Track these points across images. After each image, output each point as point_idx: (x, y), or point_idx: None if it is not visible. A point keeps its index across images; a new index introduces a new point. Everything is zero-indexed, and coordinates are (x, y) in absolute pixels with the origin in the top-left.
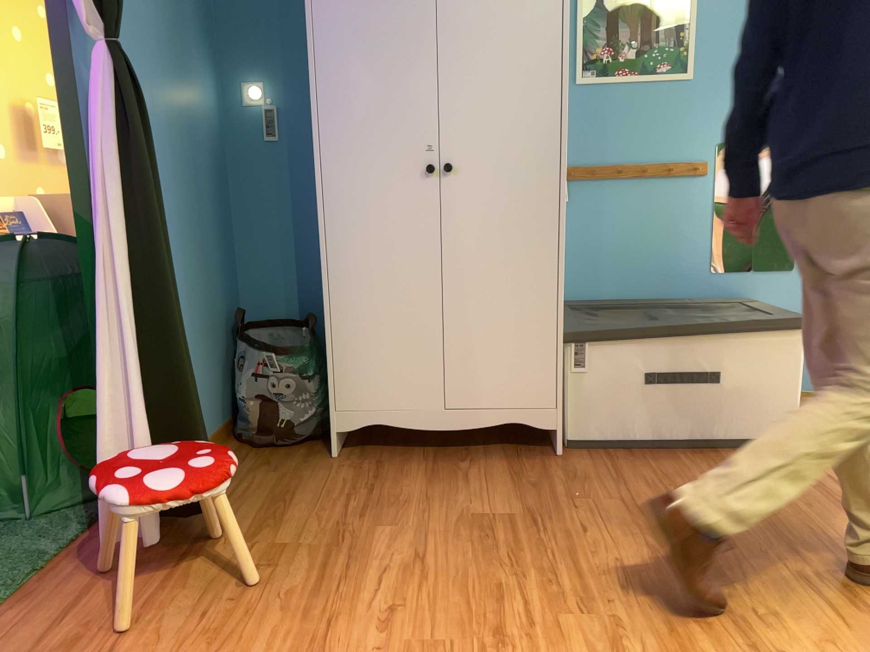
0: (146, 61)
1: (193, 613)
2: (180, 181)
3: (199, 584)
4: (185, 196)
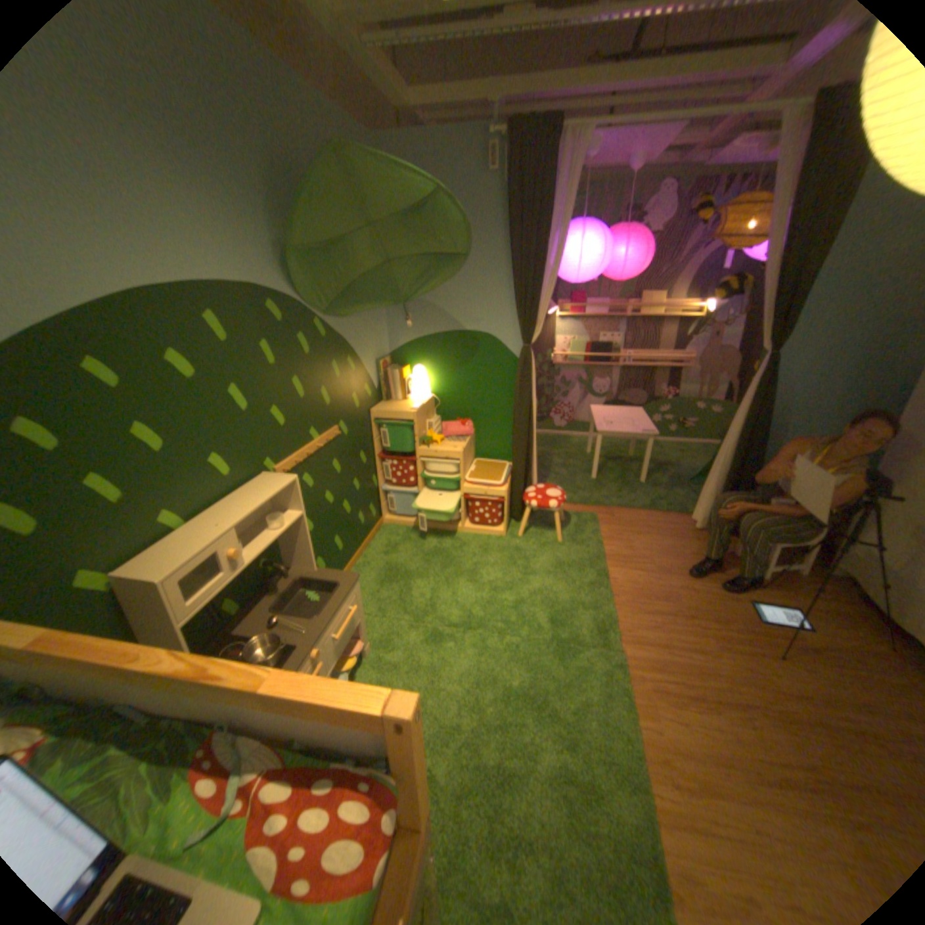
0: (838, 347)
1: (671, 548)
2: (844, 405)
3: (687, 547)
4: (847, 413)
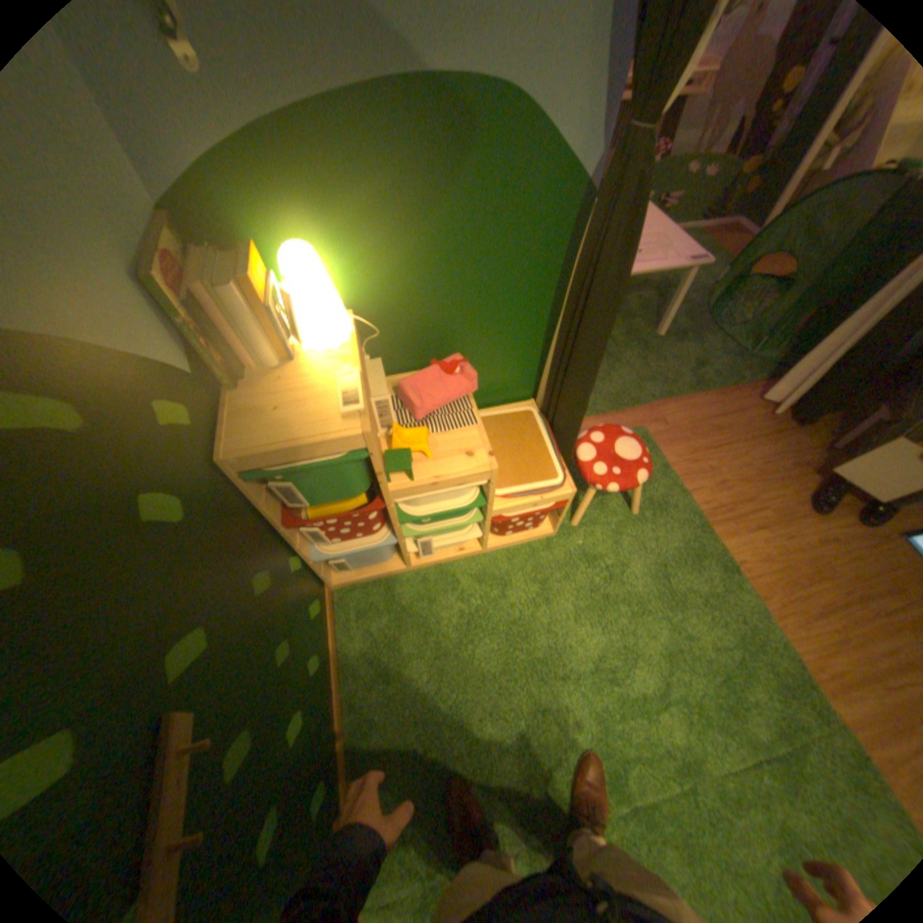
0: None
1: (765, 461)
2: None
3: (779, 452)
4: None
